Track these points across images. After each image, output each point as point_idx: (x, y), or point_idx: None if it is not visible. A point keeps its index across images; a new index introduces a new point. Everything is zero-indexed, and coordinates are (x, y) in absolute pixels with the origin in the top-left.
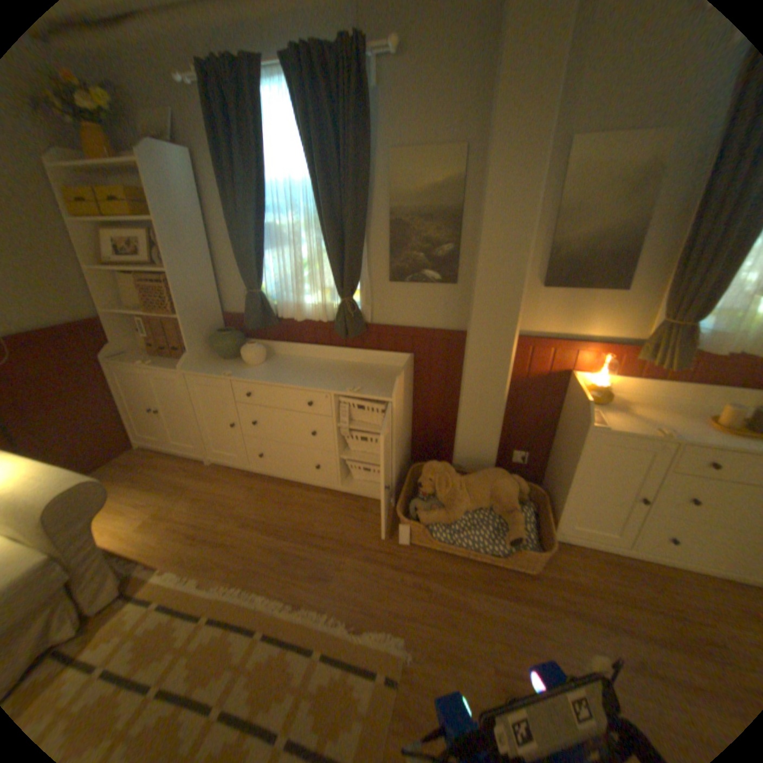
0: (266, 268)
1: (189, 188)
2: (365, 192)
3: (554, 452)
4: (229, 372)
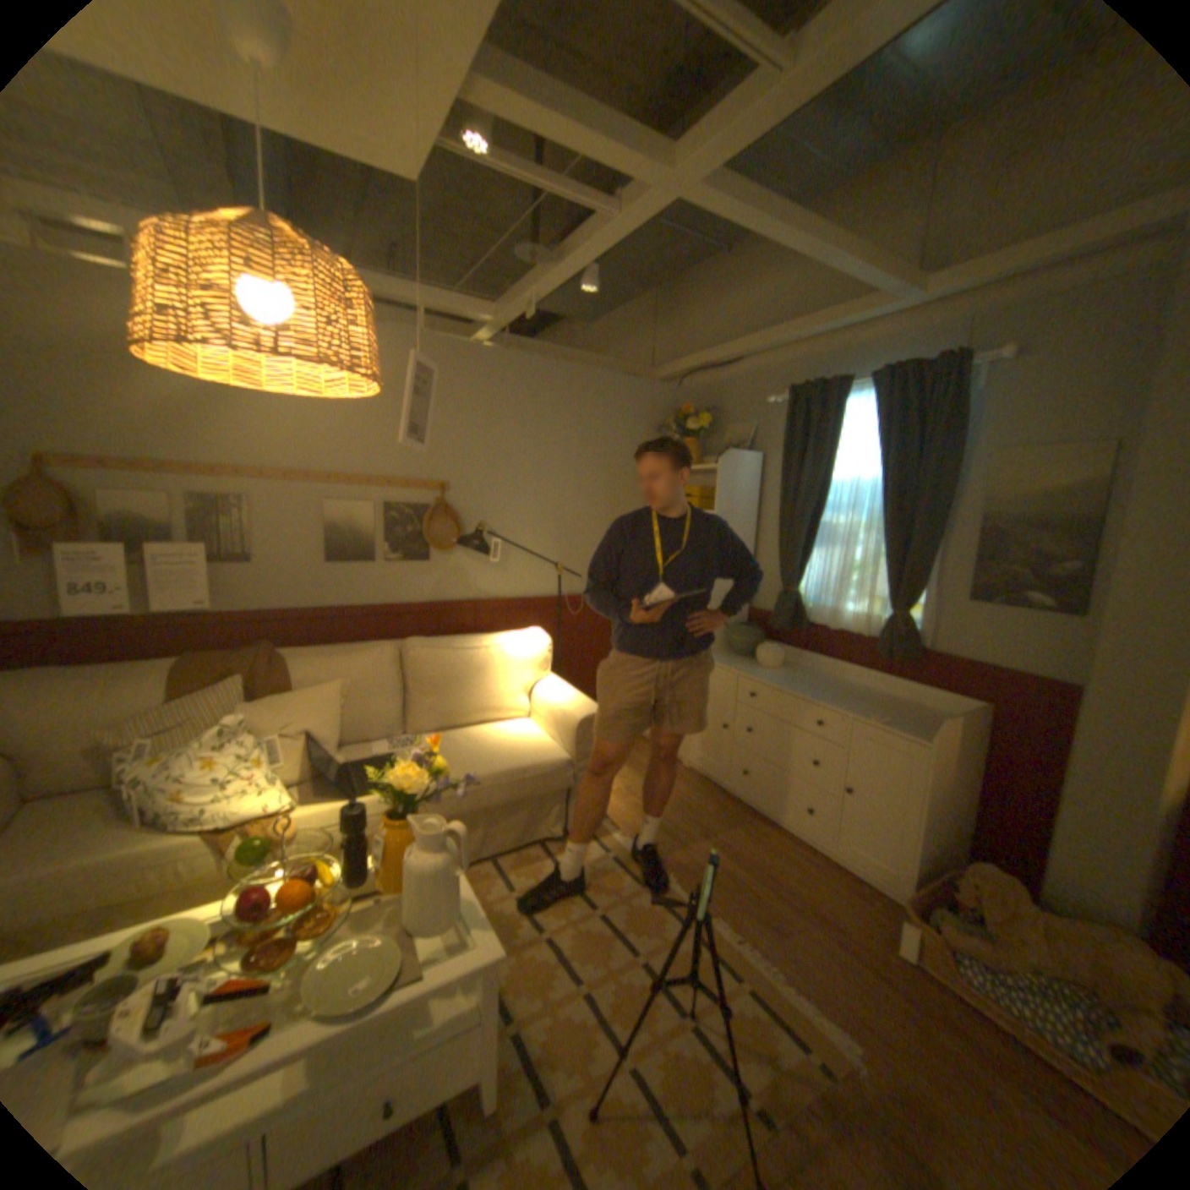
0: (807, 566)
1: (752, 486)
2: (948, 494)
3: None
4: (739, 667)
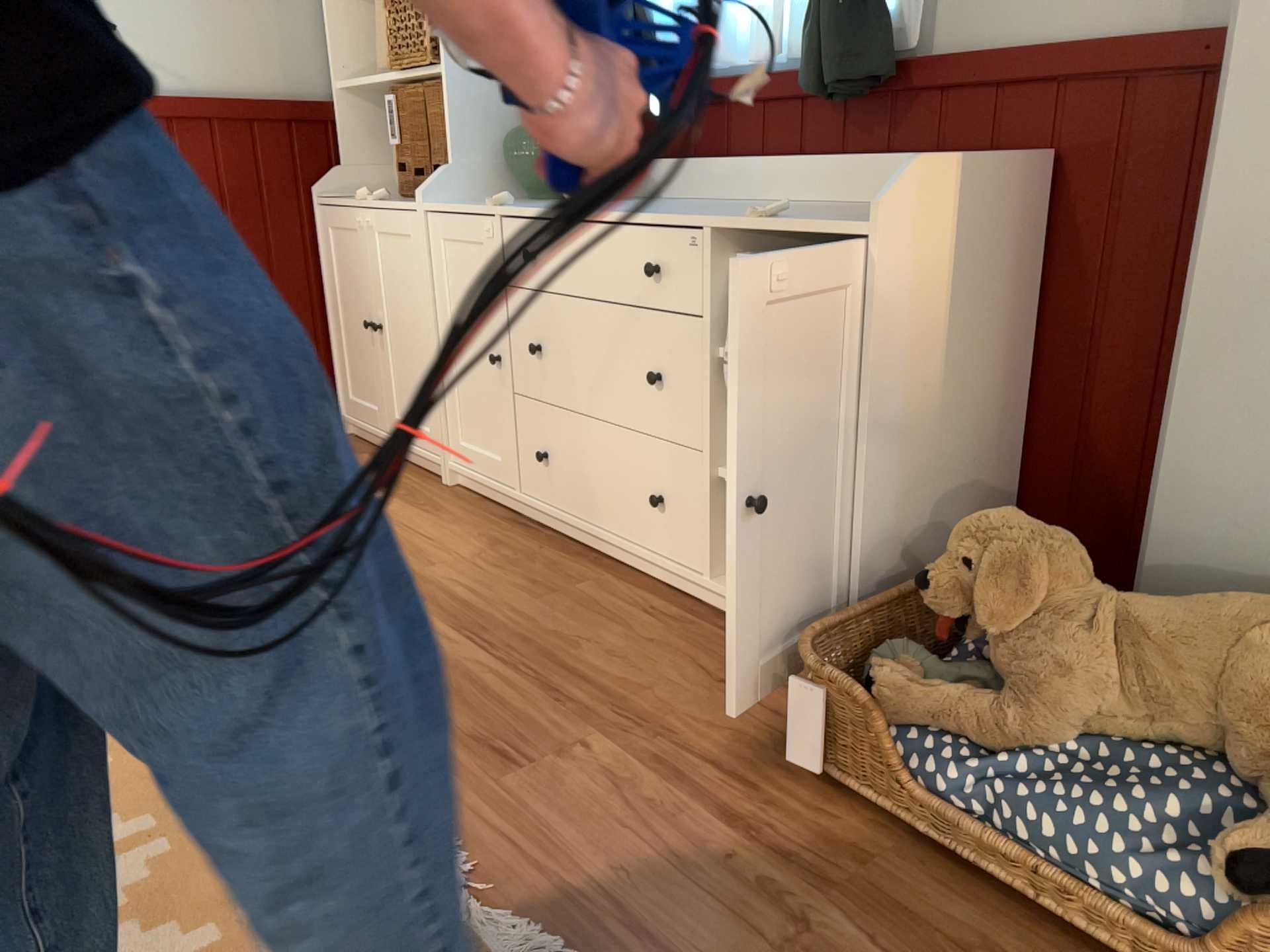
0: None
1: None
2: None
3: None
4: (505, 199)
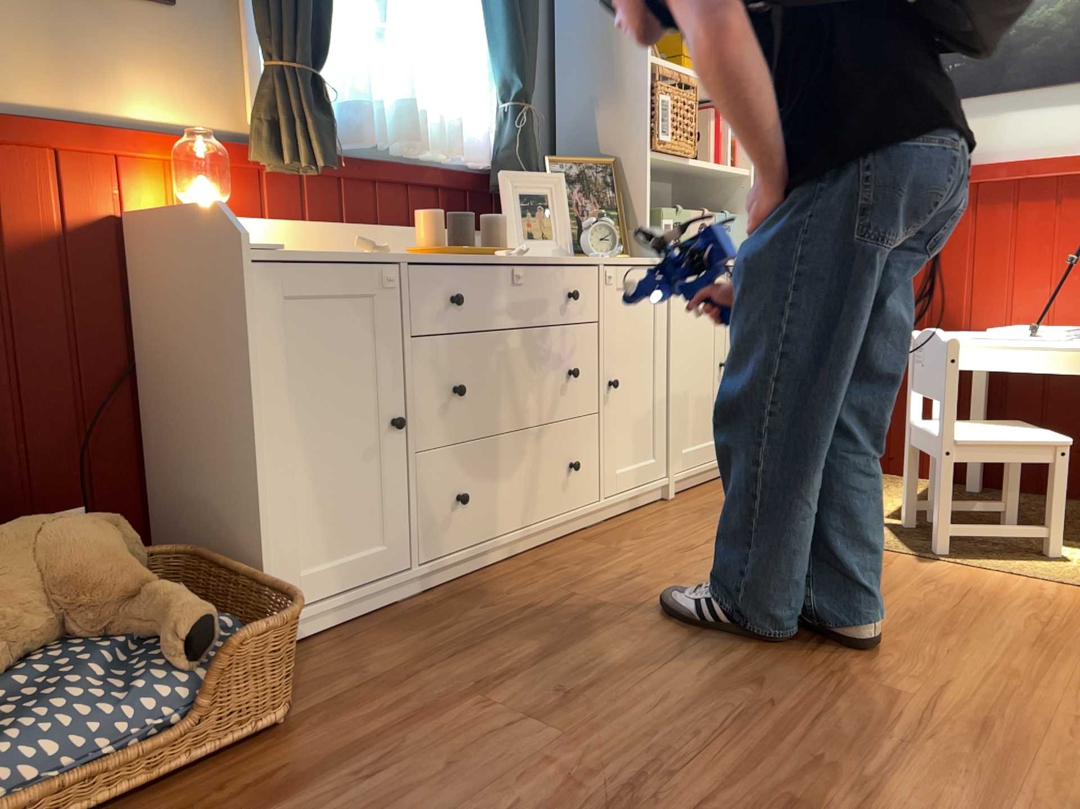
0: None
1: None
2: None
3: (158, 458)
4: None
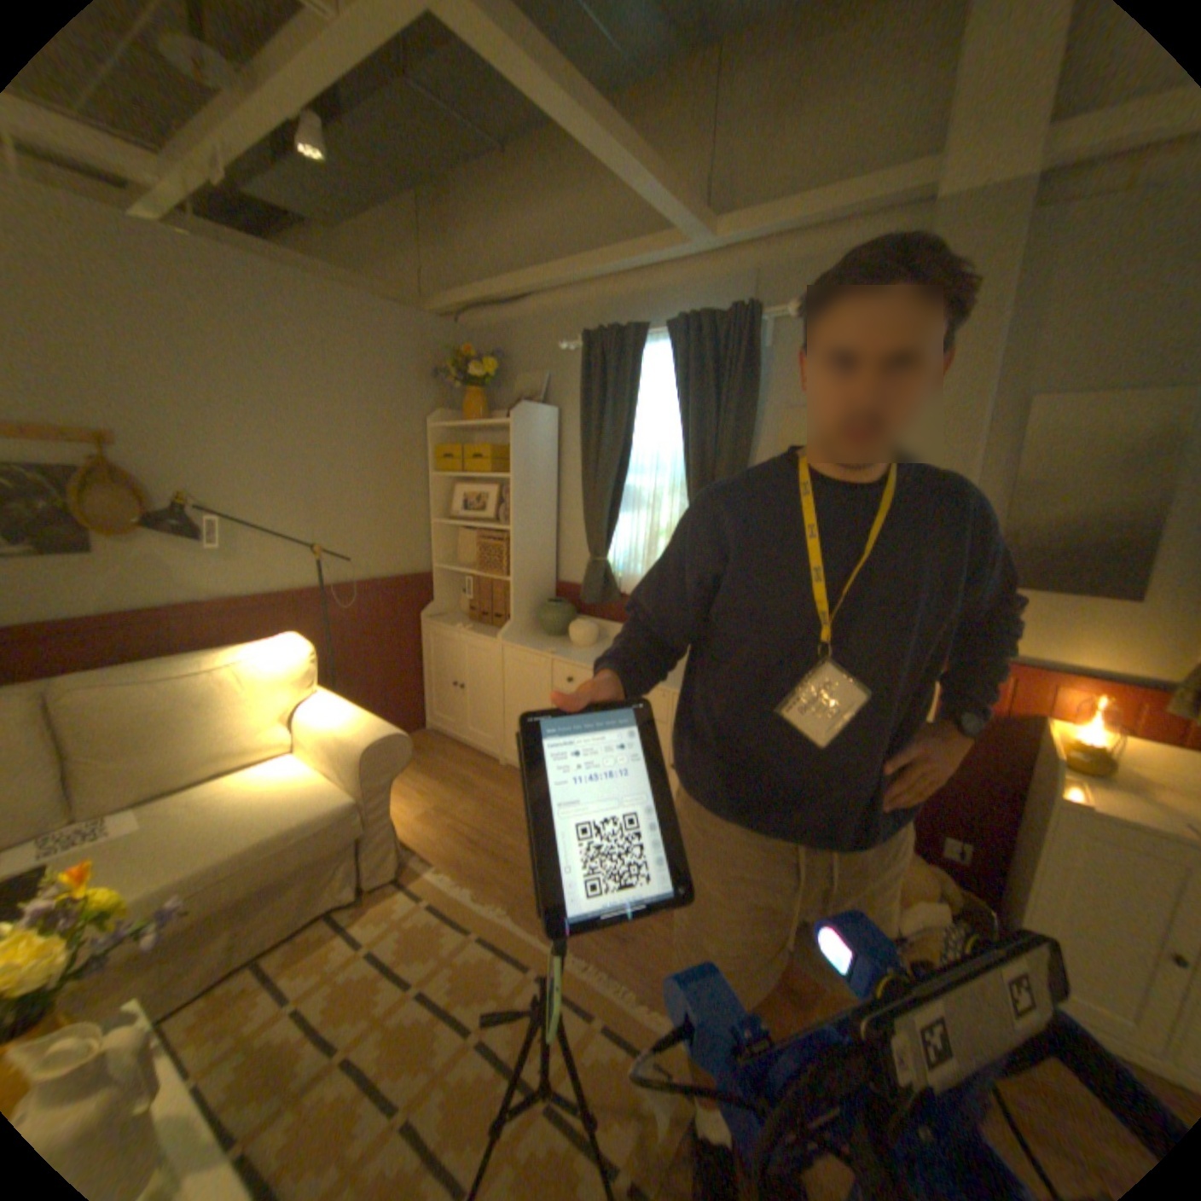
0: (614, 534)
1: (549, 446)
2: (744, 455)
3: (1018, 851)
4: (552, 650)
